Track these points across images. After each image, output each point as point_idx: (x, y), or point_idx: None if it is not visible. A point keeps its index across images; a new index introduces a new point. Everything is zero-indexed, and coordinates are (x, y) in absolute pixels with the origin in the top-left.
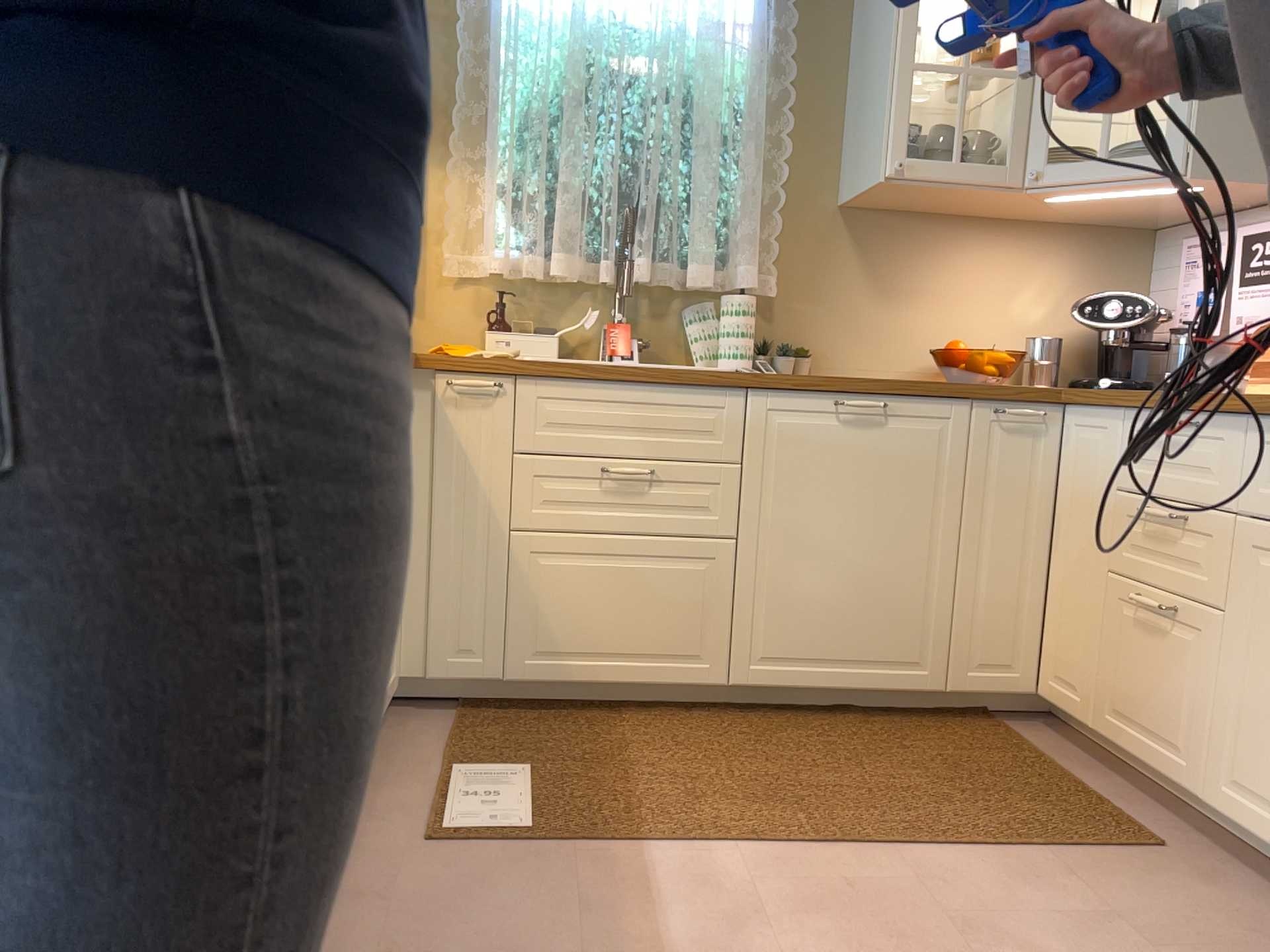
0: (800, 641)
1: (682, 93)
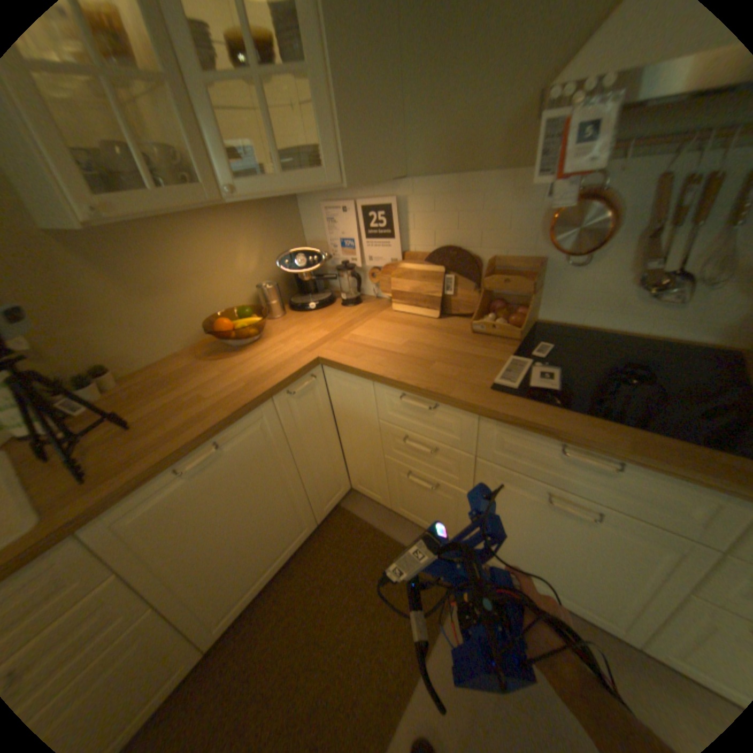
0: (235, 591)
1: None
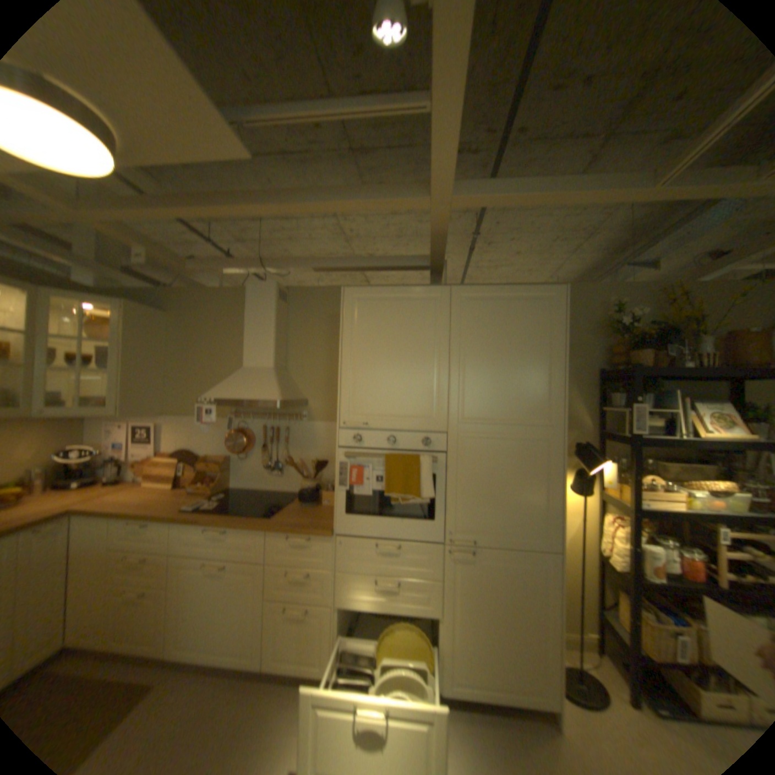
0: None
1: None
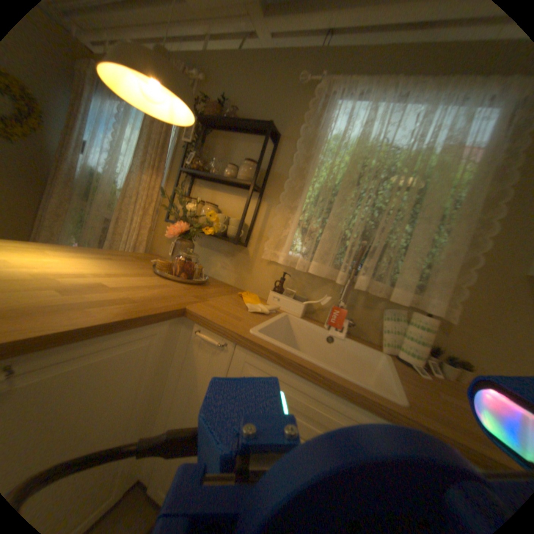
0: None
1: (420, 187)
